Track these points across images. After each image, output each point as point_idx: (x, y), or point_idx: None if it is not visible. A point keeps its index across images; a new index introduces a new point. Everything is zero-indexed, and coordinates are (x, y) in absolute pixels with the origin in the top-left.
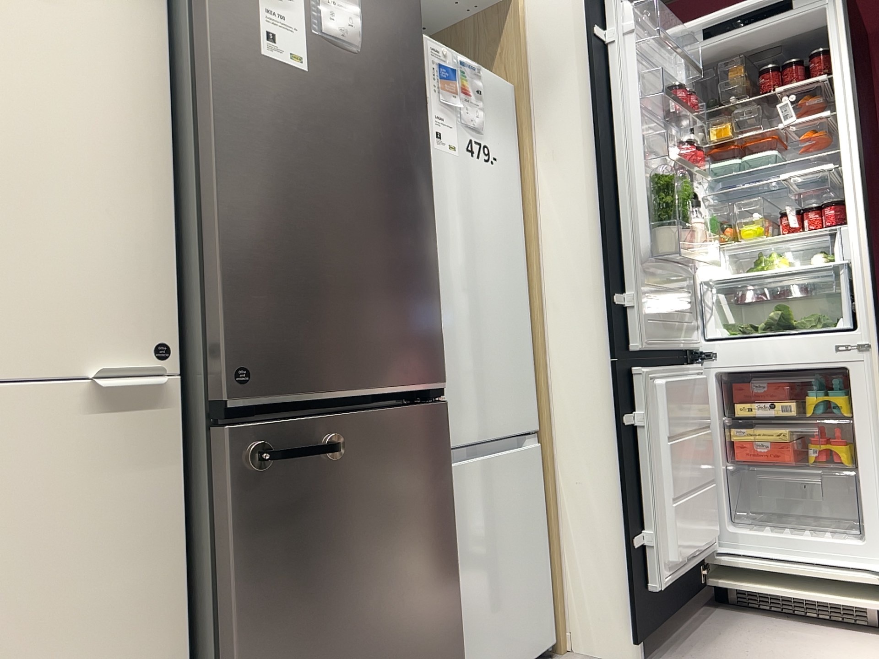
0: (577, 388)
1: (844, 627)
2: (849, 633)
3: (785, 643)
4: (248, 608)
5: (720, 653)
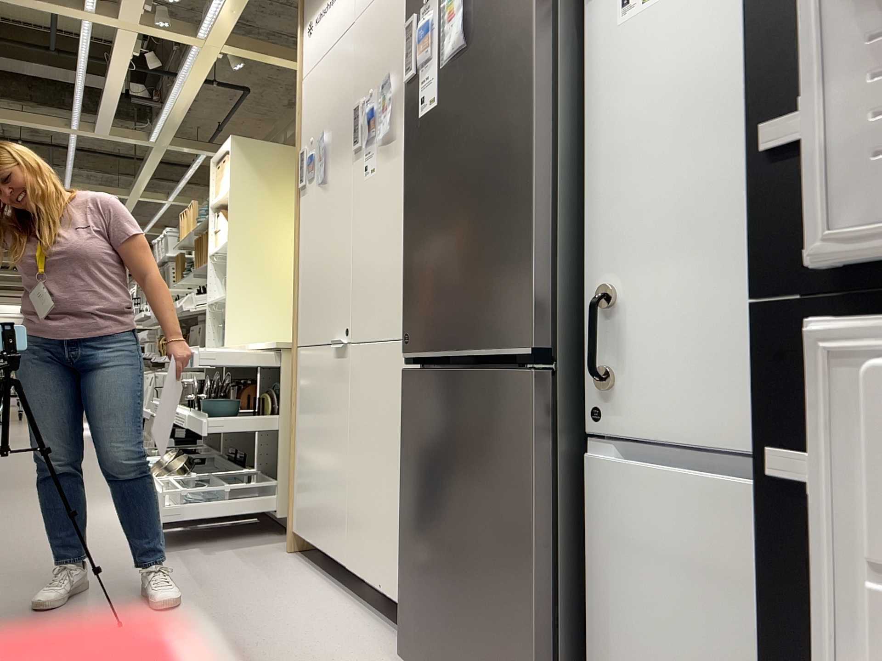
0: None
1: None
2: None
3: None
4: (405, 484)
5: None
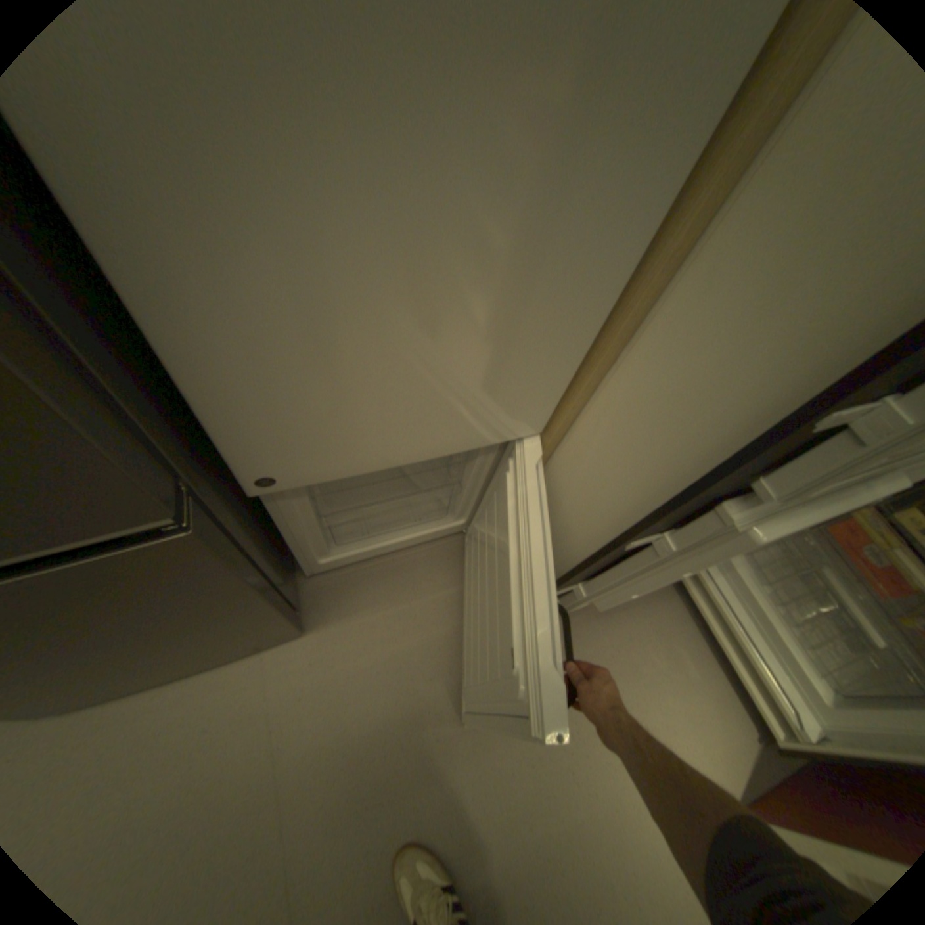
0: (622, 433)
1: (731, 681)
2: (725, 694)
3: (658, 666)
4: None
5: (592, 639)
